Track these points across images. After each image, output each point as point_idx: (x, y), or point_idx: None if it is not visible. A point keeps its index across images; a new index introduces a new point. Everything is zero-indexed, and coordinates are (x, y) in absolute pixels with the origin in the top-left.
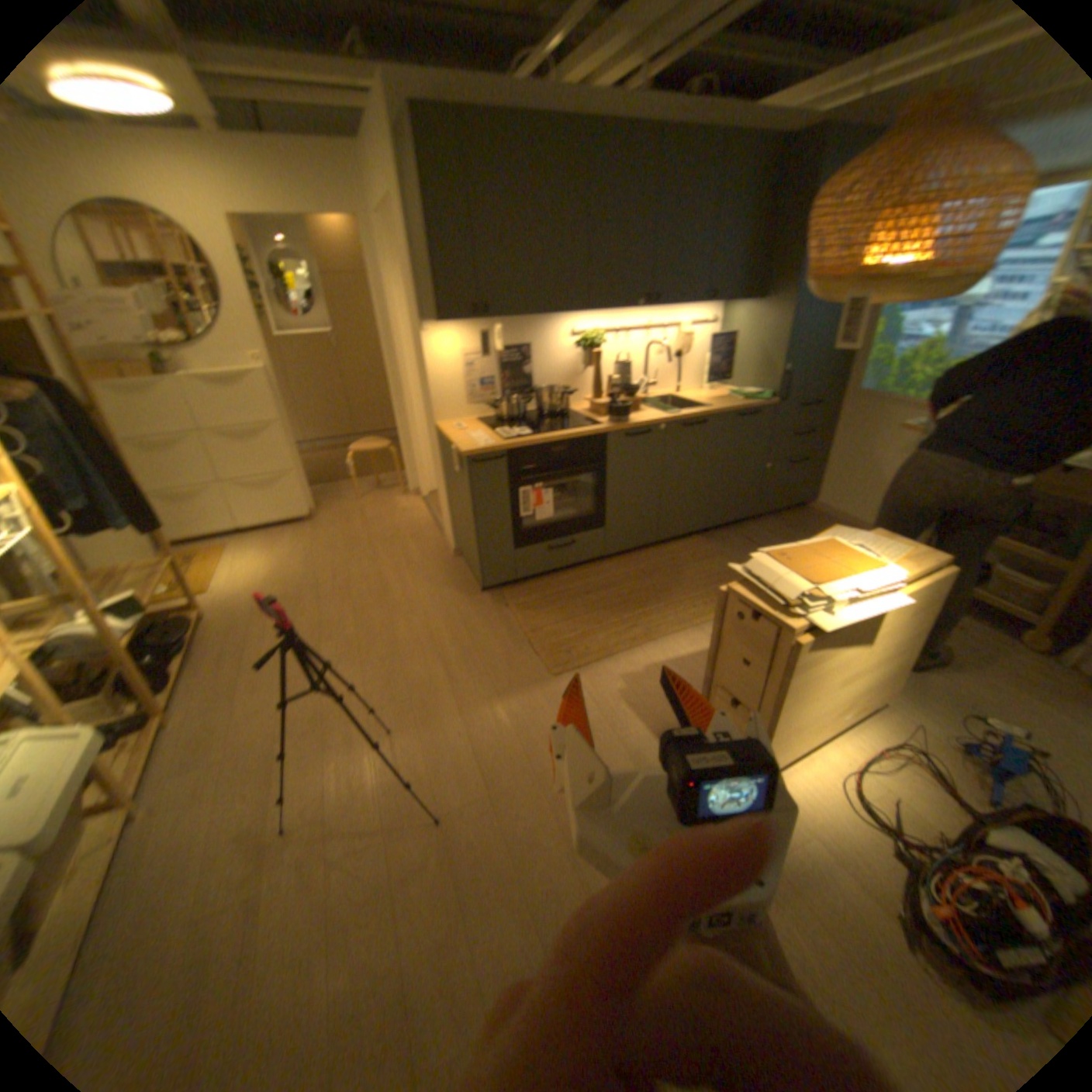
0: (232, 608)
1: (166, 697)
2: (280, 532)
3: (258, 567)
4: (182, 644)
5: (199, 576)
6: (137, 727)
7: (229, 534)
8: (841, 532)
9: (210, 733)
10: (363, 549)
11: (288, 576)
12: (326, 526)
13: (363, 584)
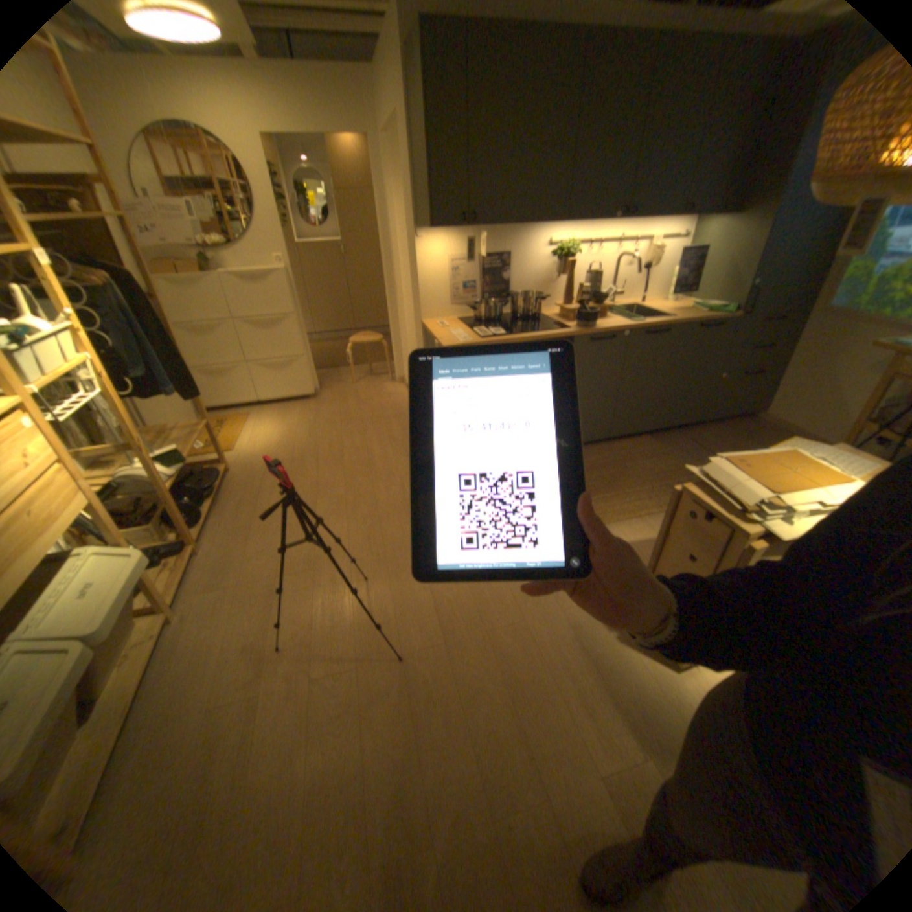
0: (252, 464)
1: (199, 529)
2: (292, 405)
3: (274, 432)
4: (214, 489)
5: (229, 436)
6: (177, 550)
7: (254, 404)
8: (802, 444)
9: (230, 561)
10: (356, 425)
11: (296, 442)
12: (328, 403)
13: (354, 454)
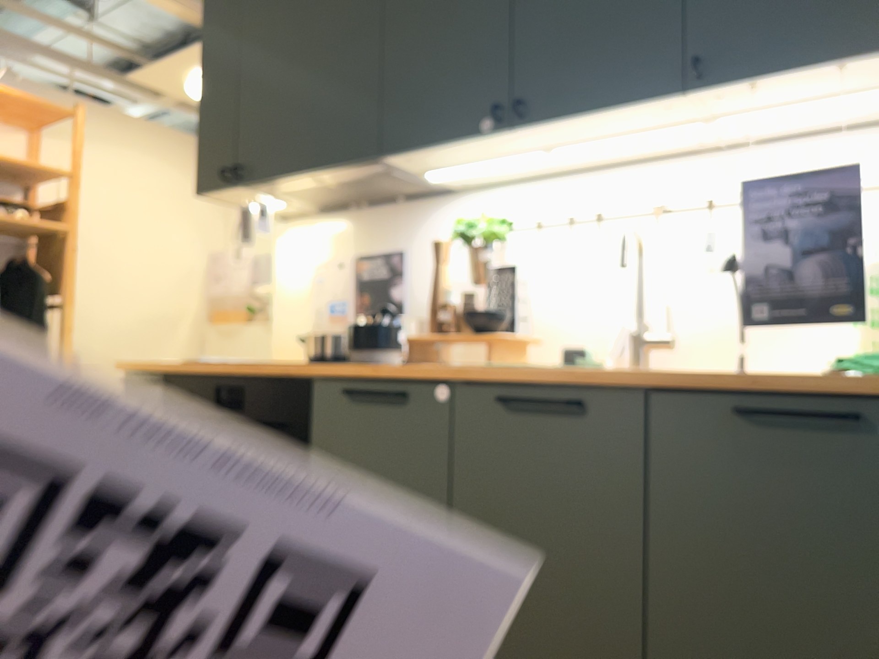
0: None
1: None
2: None
3: None
4: None
5: None
6: None
7: None
8: None
9: None
10: None
11: None
12: None
13: None
